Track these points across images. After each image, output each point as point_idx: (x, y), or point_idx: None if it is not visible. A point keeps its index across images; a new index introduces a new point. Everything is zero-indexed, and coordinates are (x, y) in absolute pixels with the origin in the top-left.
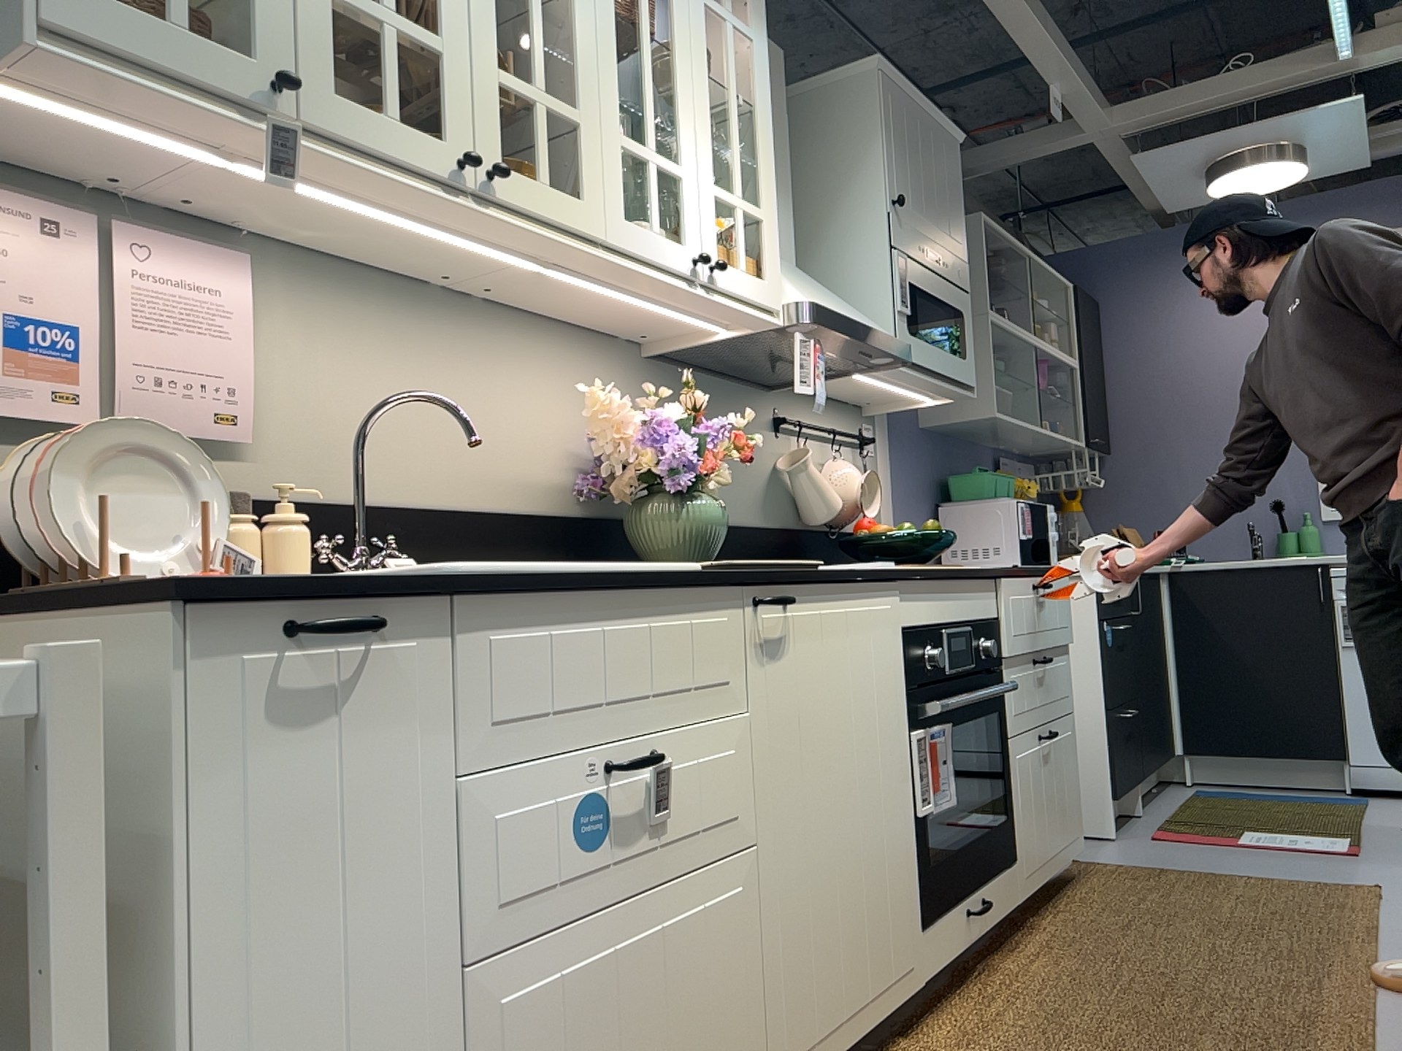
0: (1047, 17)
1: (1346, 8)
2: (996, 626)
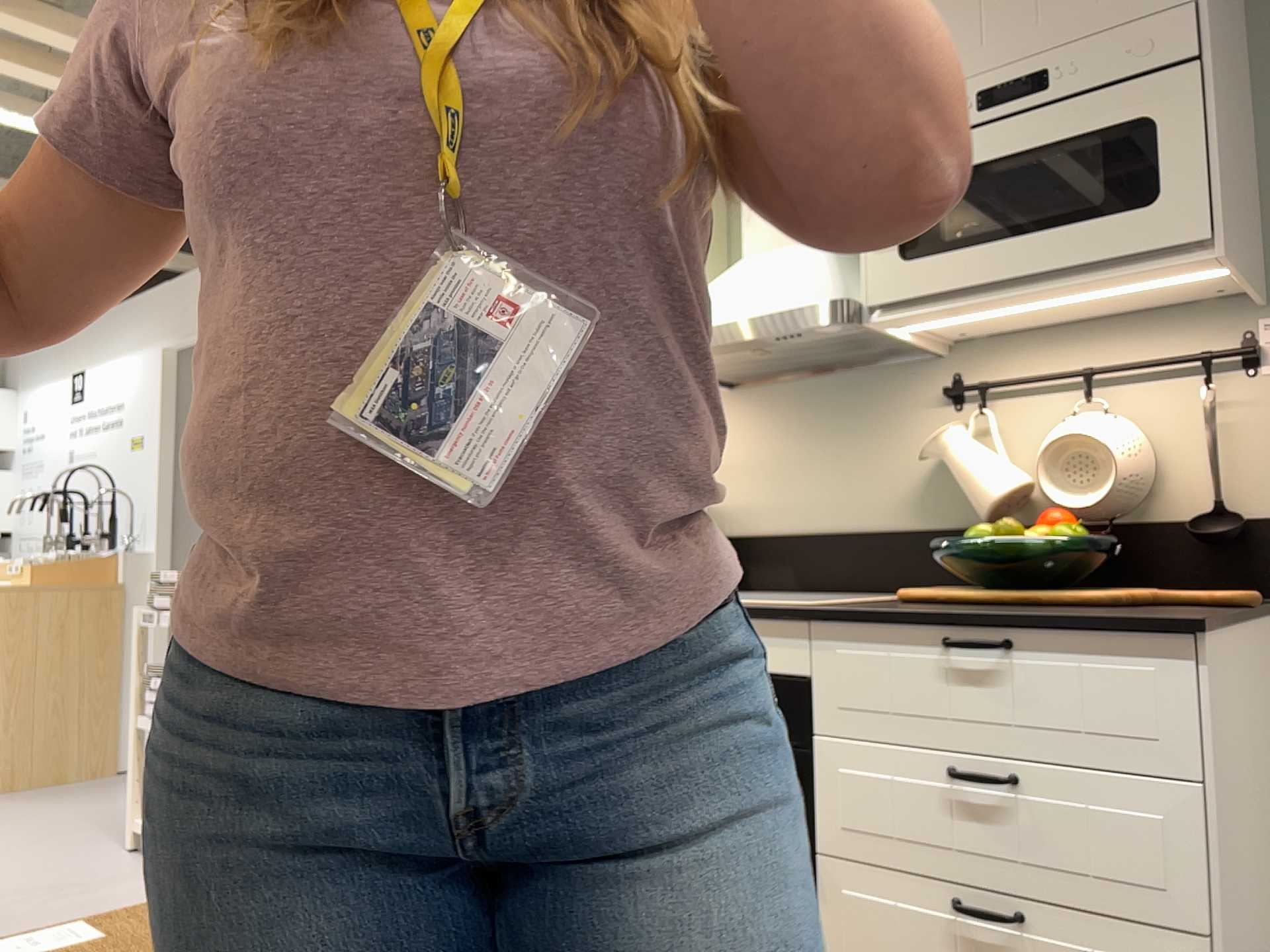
0: None
1: None
2: (797, 688)
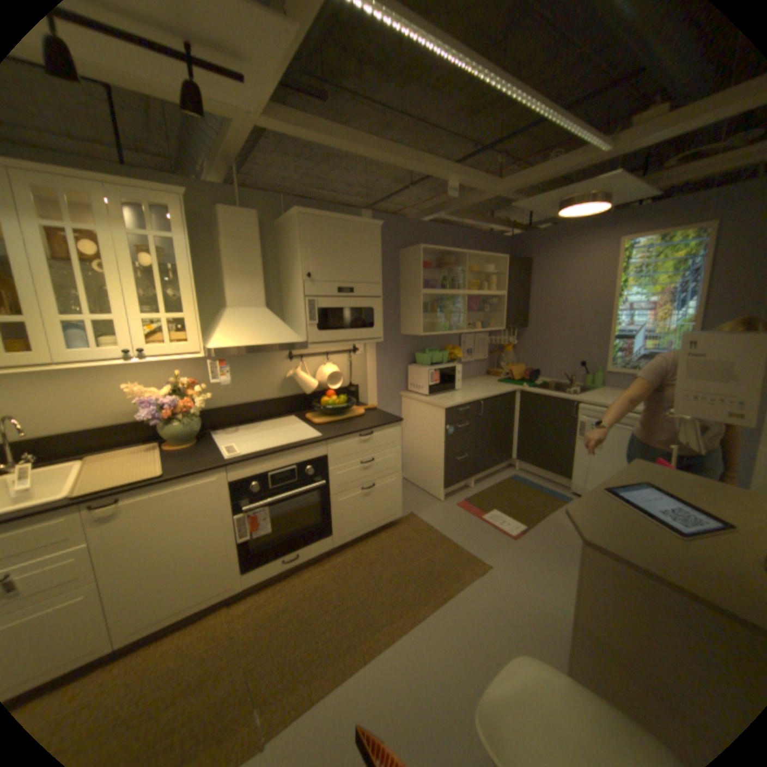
0: (421, 153)
1: (586, 127)
2: (323, 459)
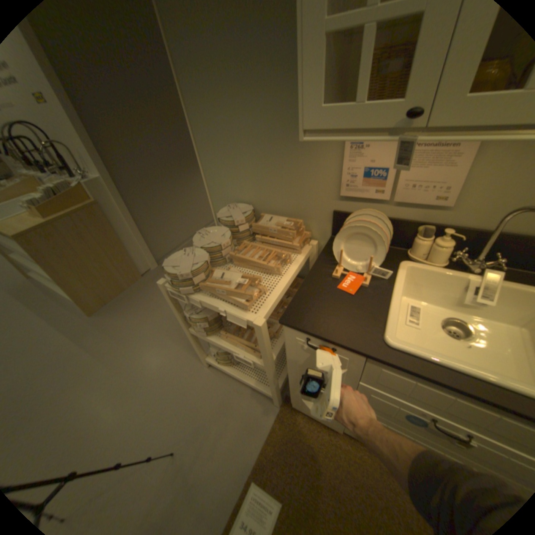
0: None
1: None
2: None
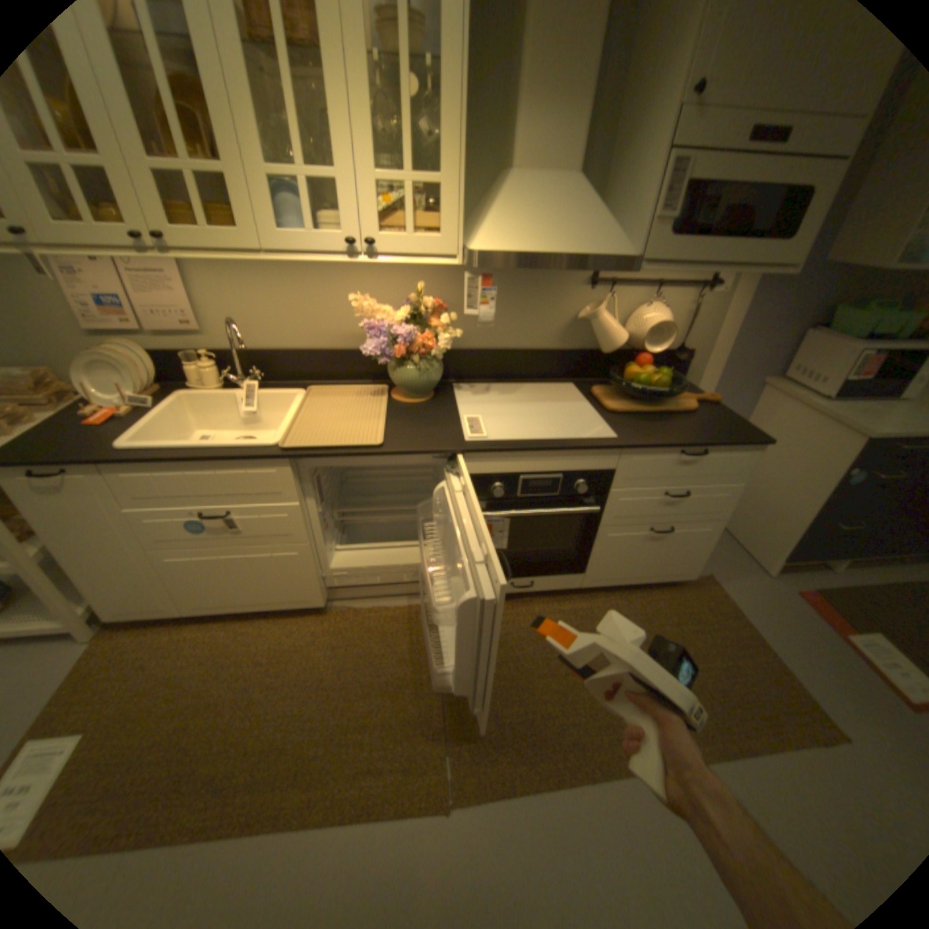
0: None
1: None
2: (606, 474)
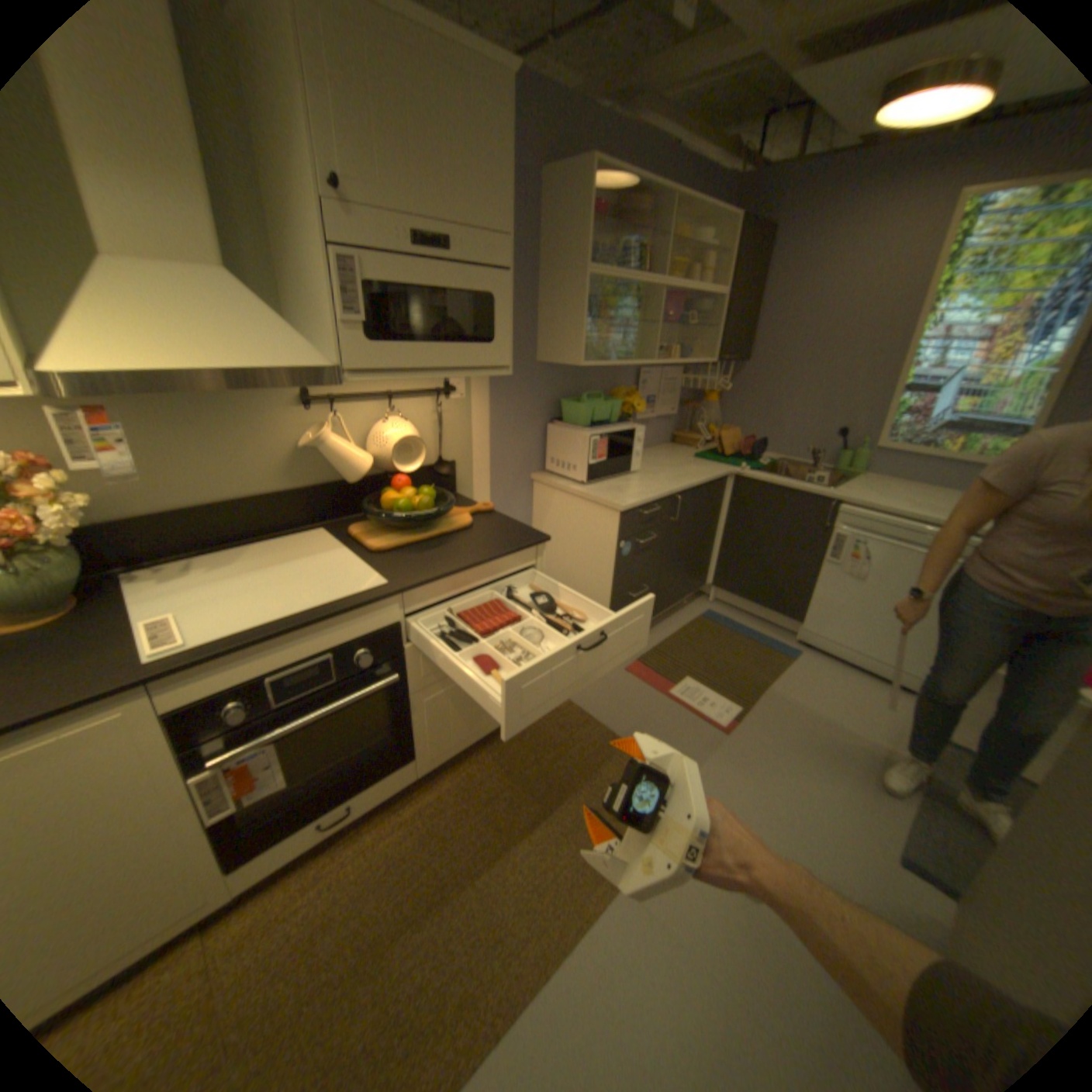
0: None
1: None
2: (391, 630)
